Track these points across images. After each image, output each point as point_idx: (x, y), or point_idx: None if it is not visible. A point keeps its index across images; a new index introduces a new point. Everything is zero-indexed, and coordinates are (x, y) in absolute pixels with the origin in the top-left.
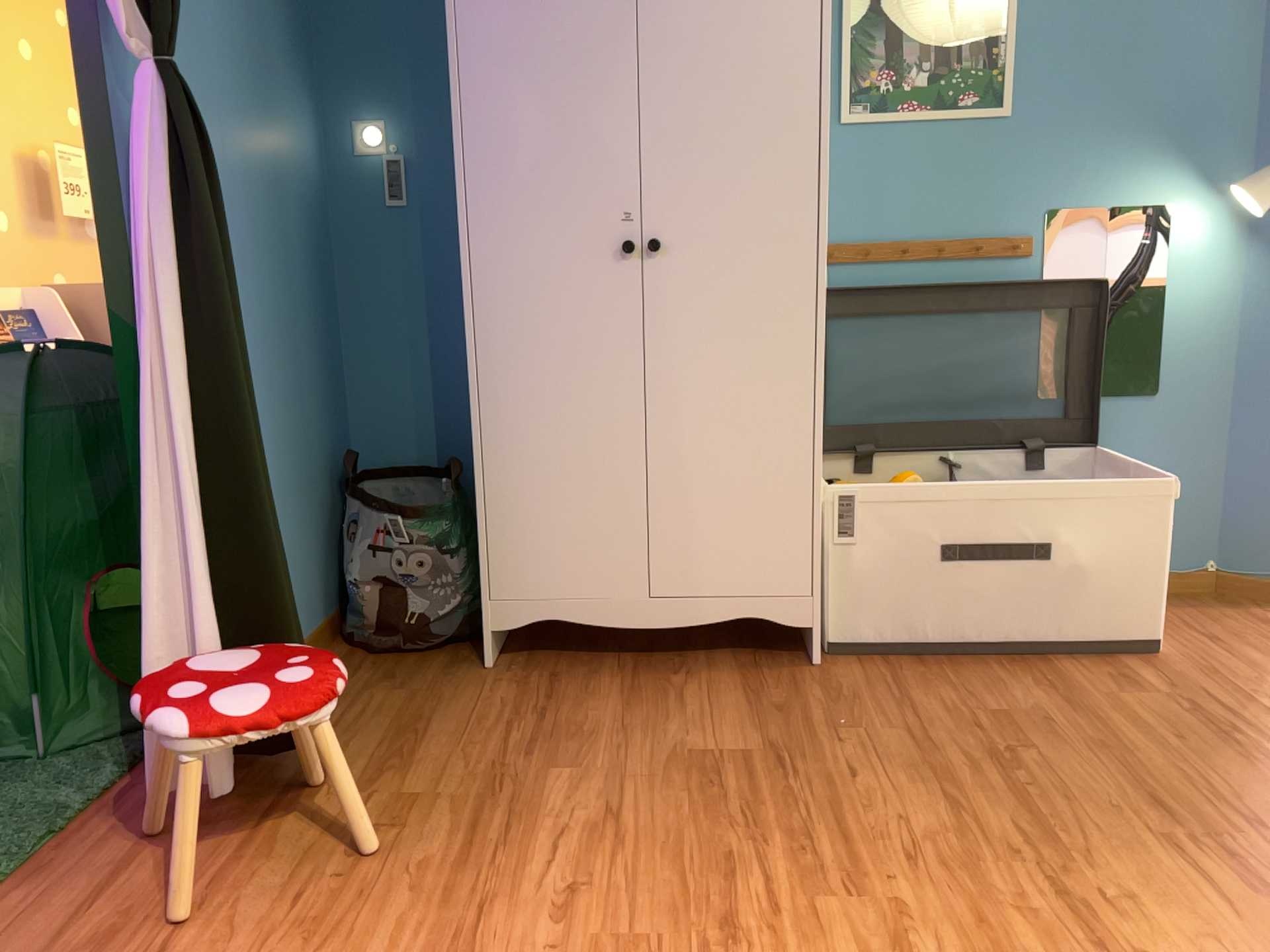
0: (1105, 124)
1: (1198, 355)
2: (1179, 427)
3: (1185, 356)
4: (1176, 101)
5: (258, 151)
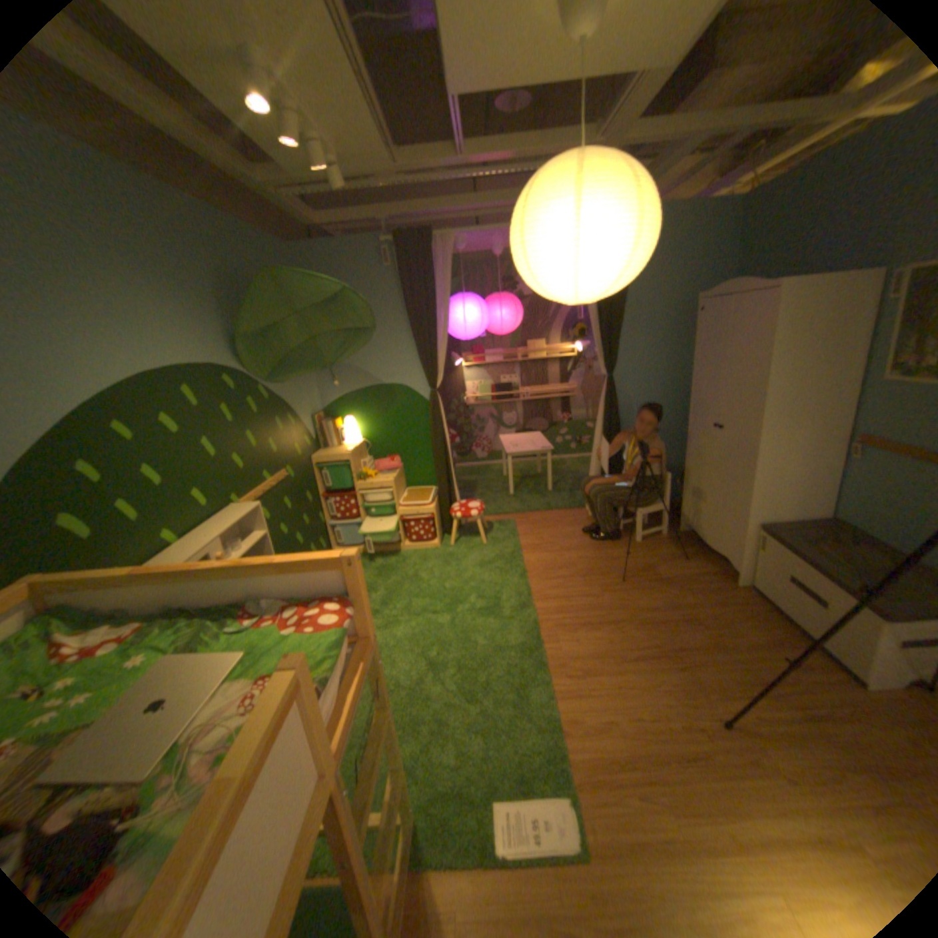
0: None
1: None
2: None
3: None
4: None
5: (670, 378)
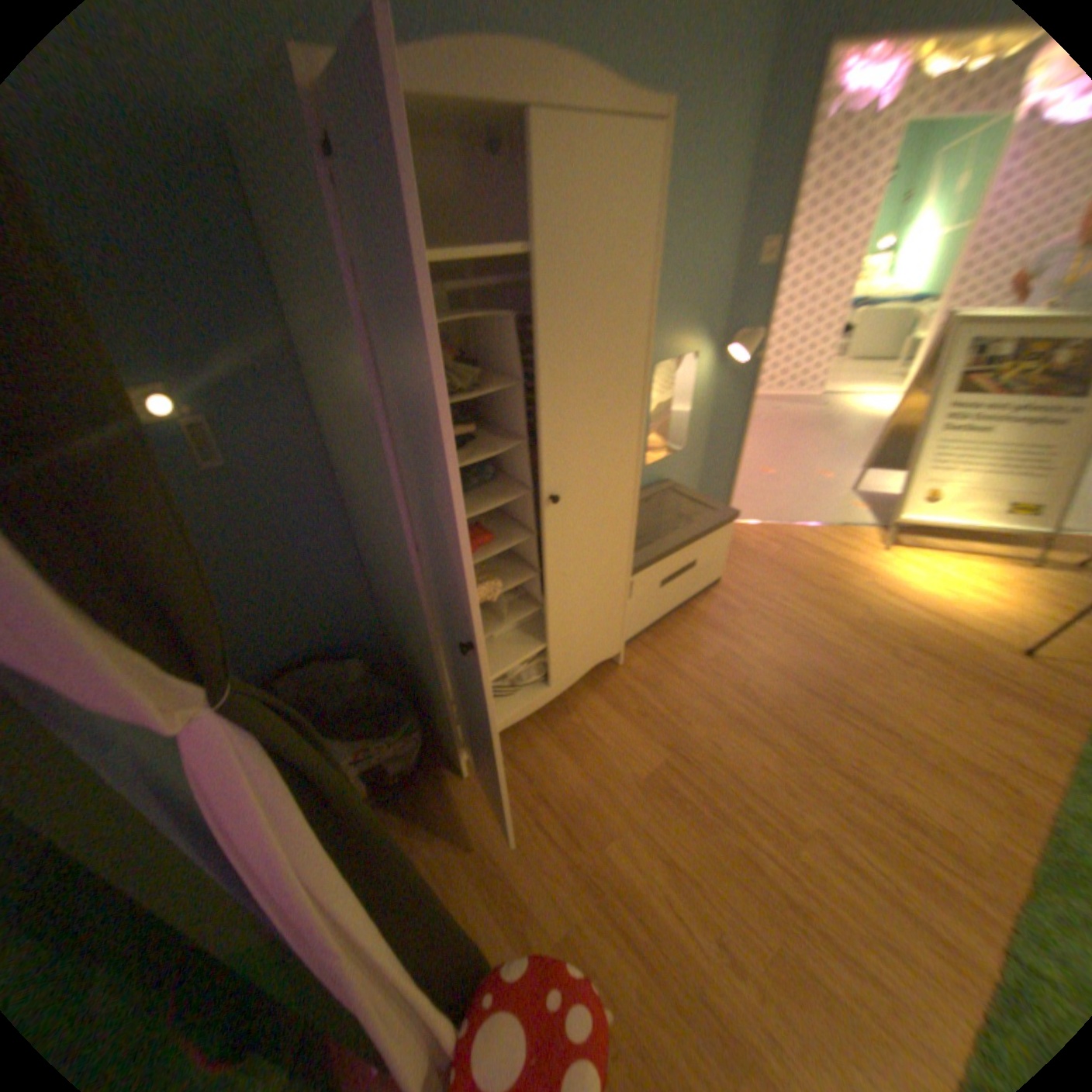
0: (679, 308)
1: (698, 424)
2: (689, 459)
3: (694, 426)
4: (705, 291)
5: None
